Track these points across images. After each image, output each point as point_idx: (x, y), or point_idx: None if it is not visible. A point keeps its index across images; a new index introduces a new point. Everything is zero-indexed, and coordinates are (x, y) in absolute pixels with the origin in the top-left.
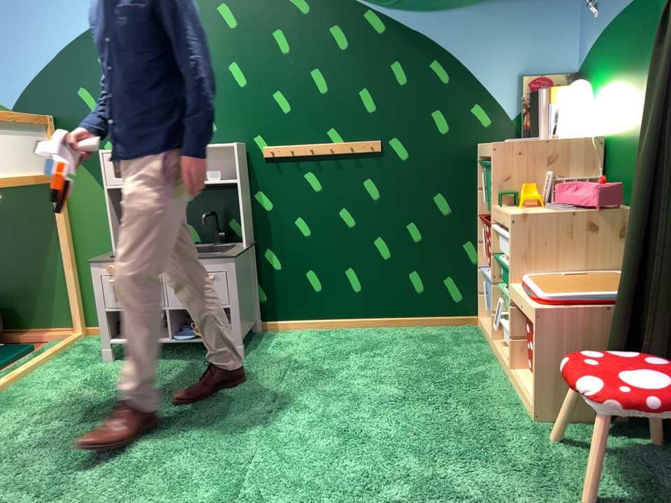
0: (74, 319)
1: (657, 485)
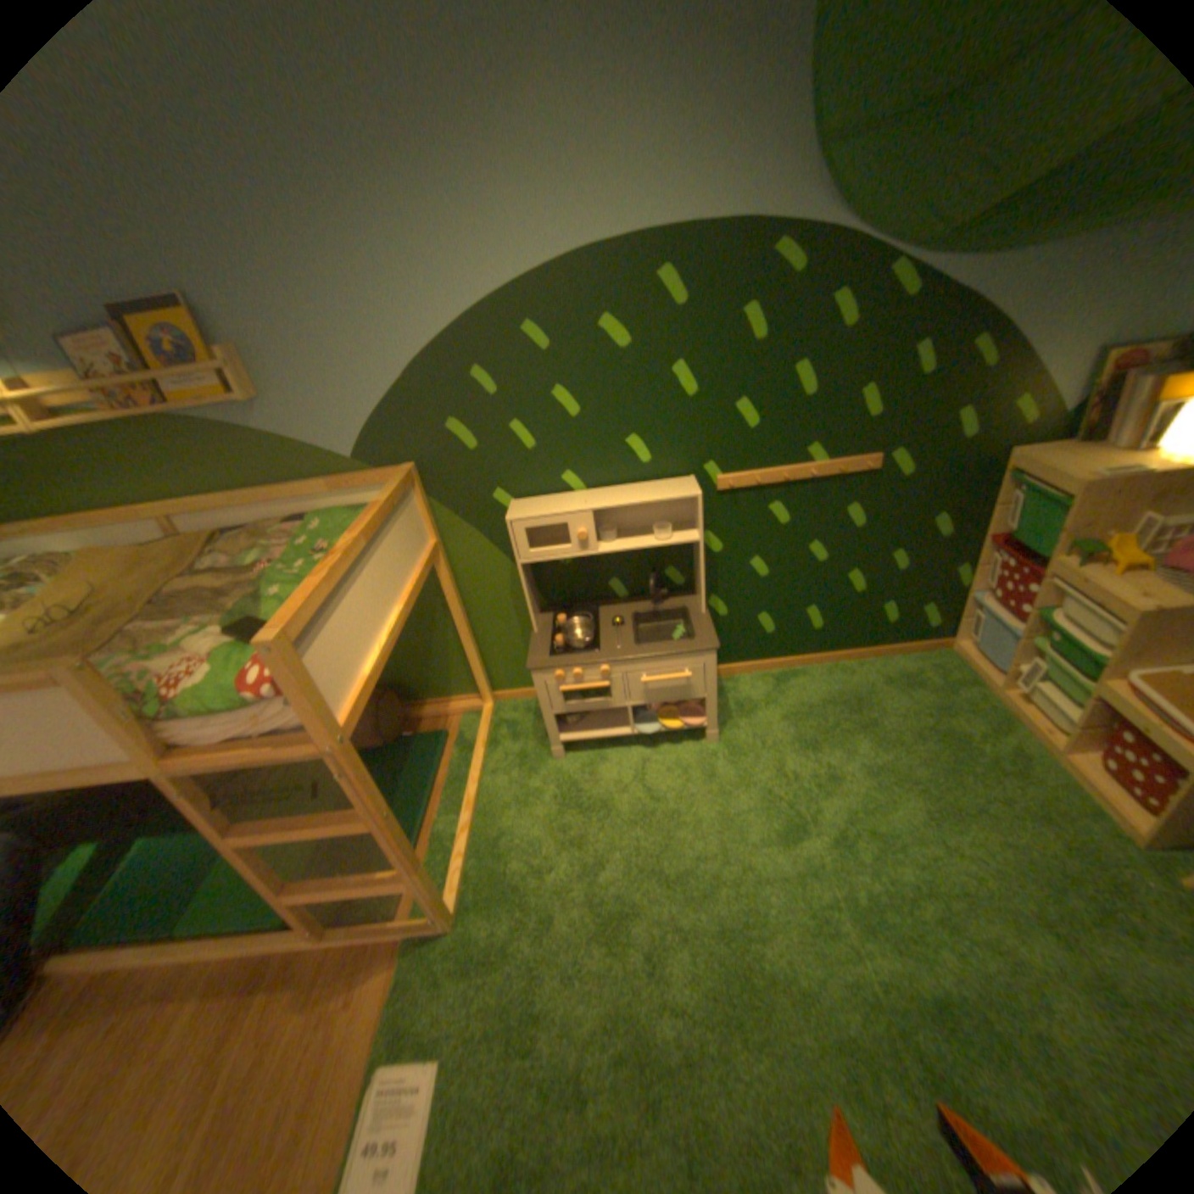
0: (482, 693)
1: None
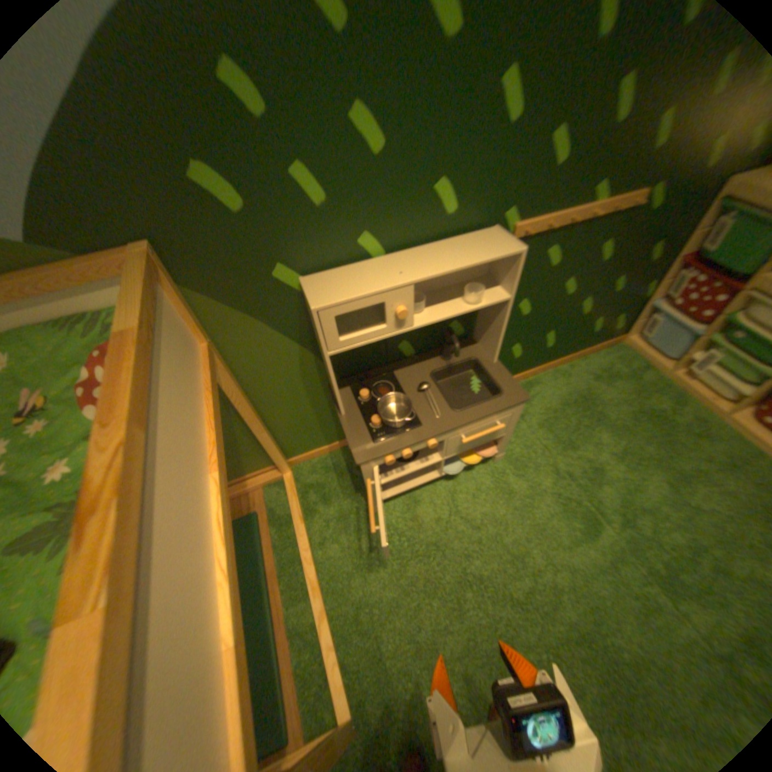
0: (279, 466)
1: None
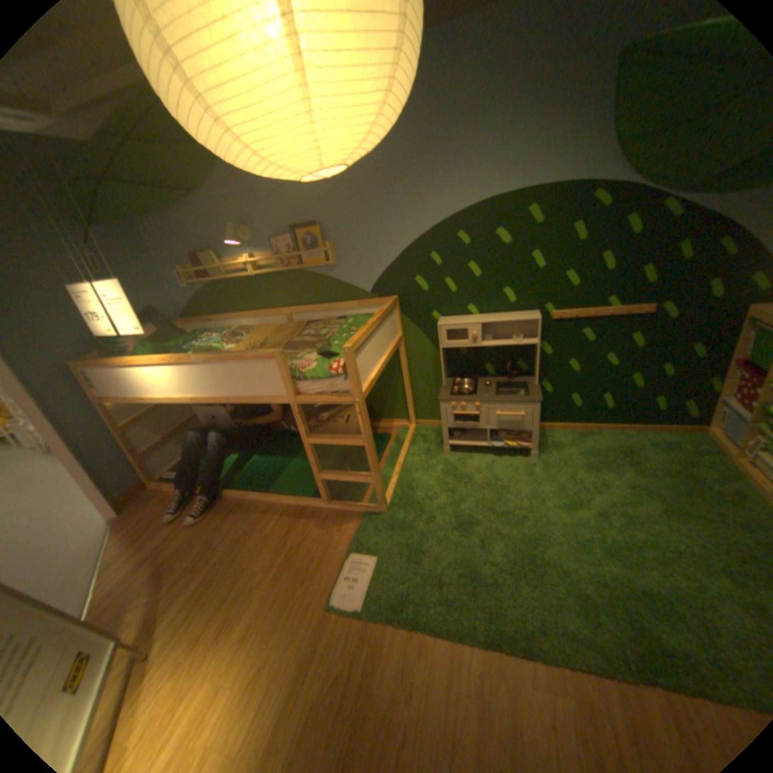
0: (410, 418)
1: None
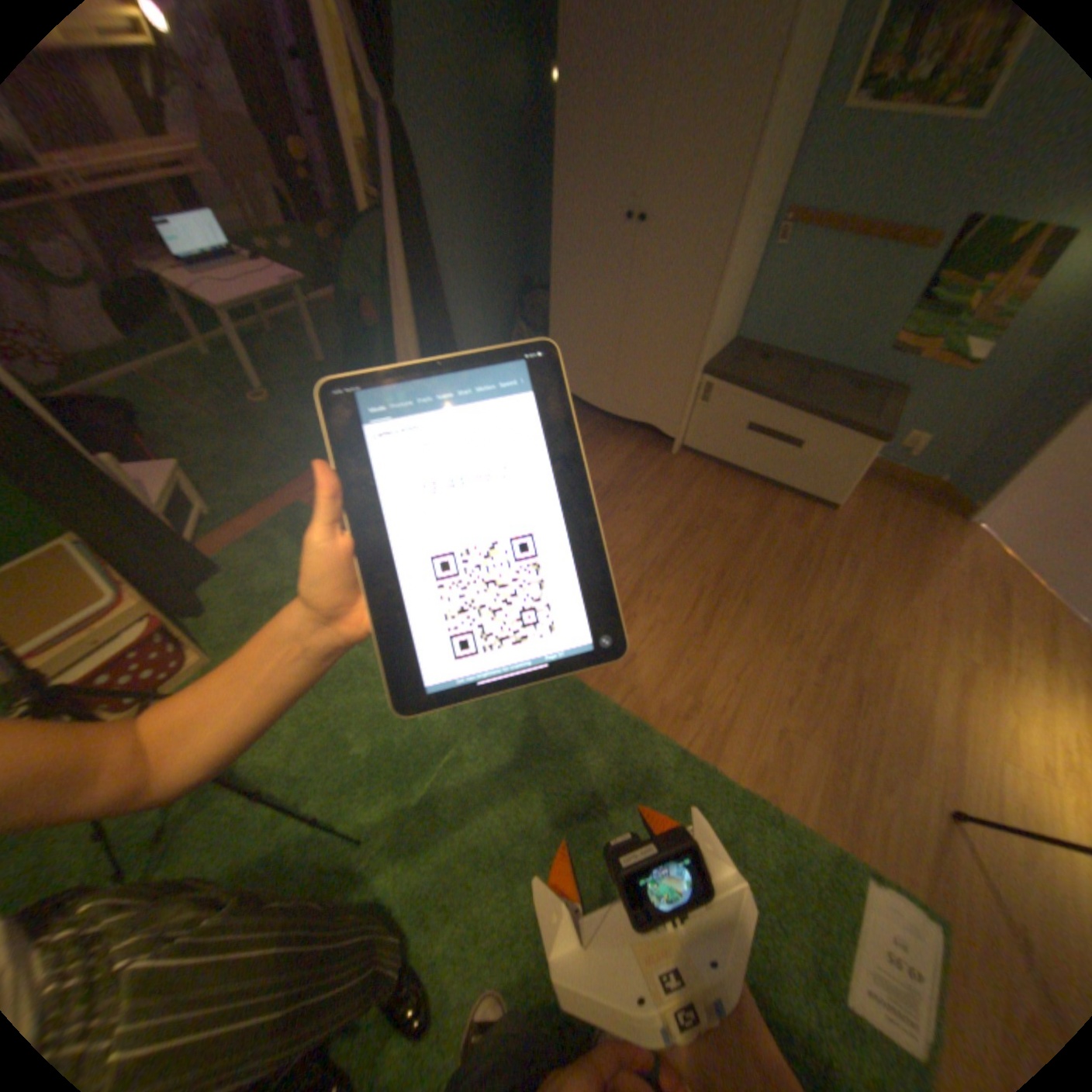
0: None
1: (253, 575)
